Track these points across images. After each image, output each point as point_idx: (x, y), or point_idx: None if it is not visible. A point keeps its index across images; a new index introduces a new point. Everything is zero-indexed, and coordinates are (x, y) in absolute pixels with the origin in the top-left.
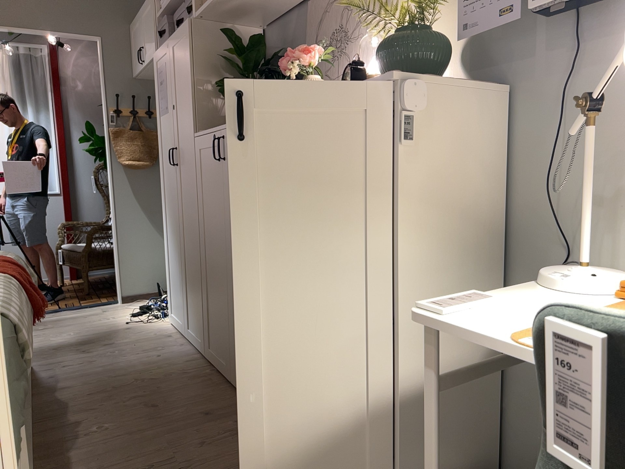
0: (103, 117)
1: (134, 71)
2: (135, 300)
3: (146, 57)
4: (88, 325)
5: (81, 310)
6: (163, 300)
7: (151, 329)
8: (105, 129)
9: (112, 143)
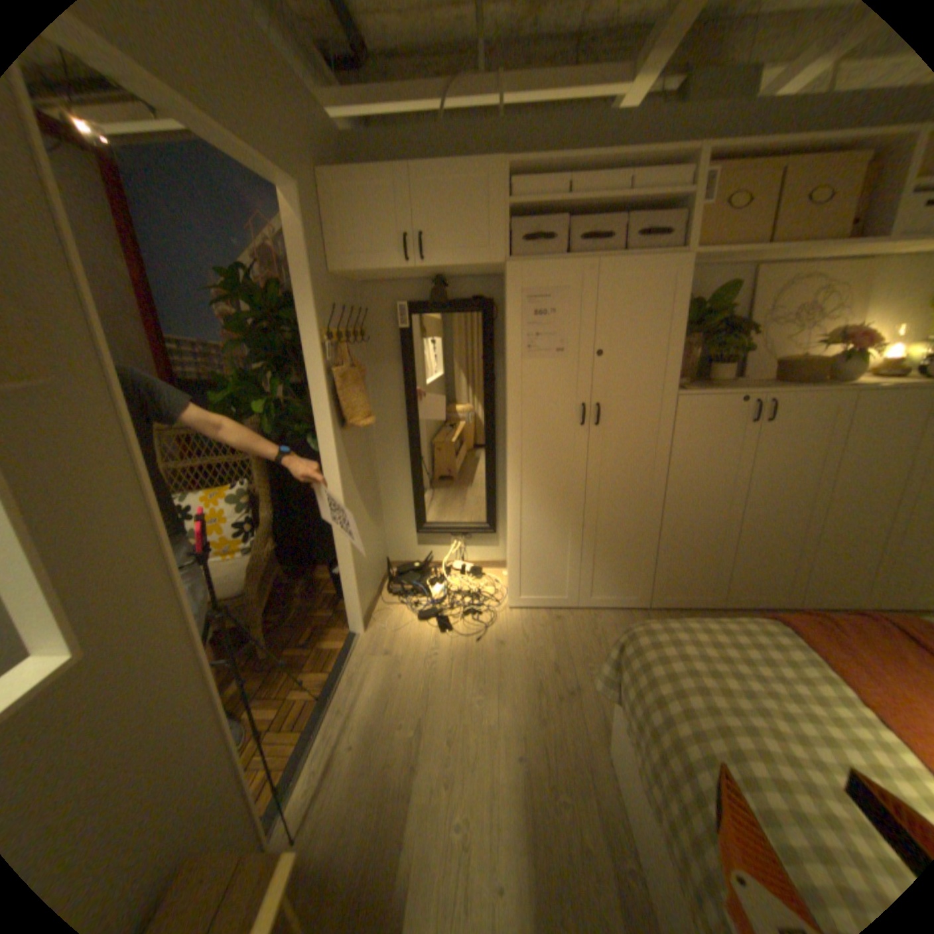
0: (306, 349)
1: (340, 264)
2: (371, 618)
3: (444, 258)
4: (447, 678)
5: (350, 677)
6: (431, 594)
7: (521, 626)
8: (316, 372)
9: (329, 394)
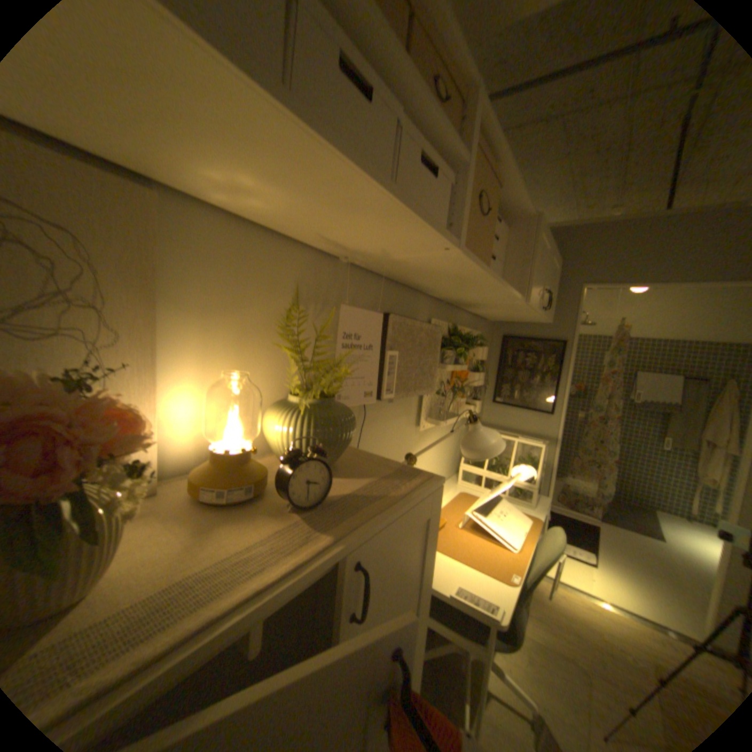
0: None
1: None
2: None
3: None
4: None
5: None
6: None
7: None
8: None
9: None
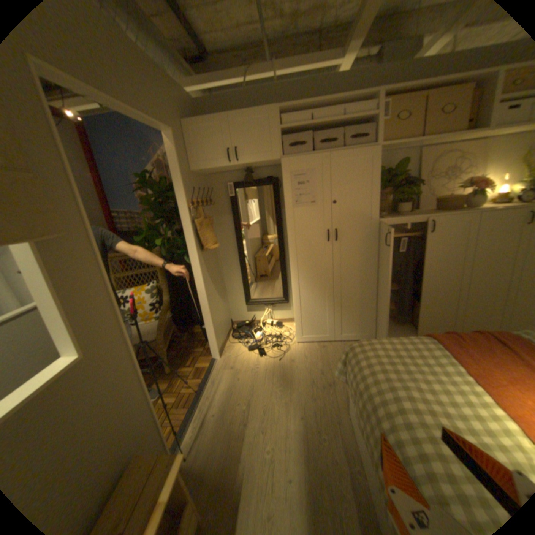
0: (181, 211)
1: (196, 166)
2: (223, 351)
3: (249, 159)
4: (263, 380)
5: (212, 381)
6: (255, 337)
7: (303, 352)
8: (186, 222)
9: (194, 233)
